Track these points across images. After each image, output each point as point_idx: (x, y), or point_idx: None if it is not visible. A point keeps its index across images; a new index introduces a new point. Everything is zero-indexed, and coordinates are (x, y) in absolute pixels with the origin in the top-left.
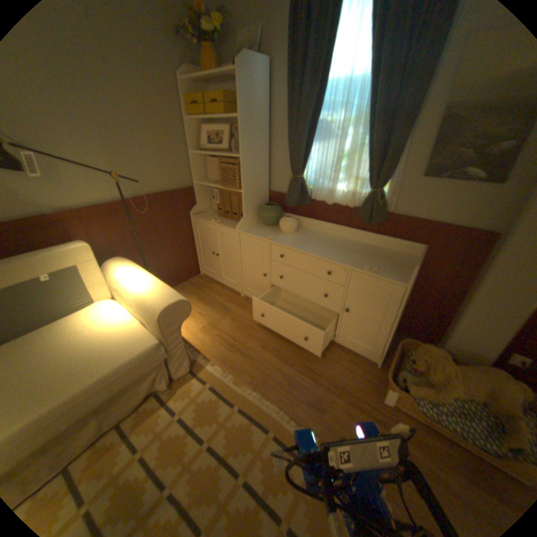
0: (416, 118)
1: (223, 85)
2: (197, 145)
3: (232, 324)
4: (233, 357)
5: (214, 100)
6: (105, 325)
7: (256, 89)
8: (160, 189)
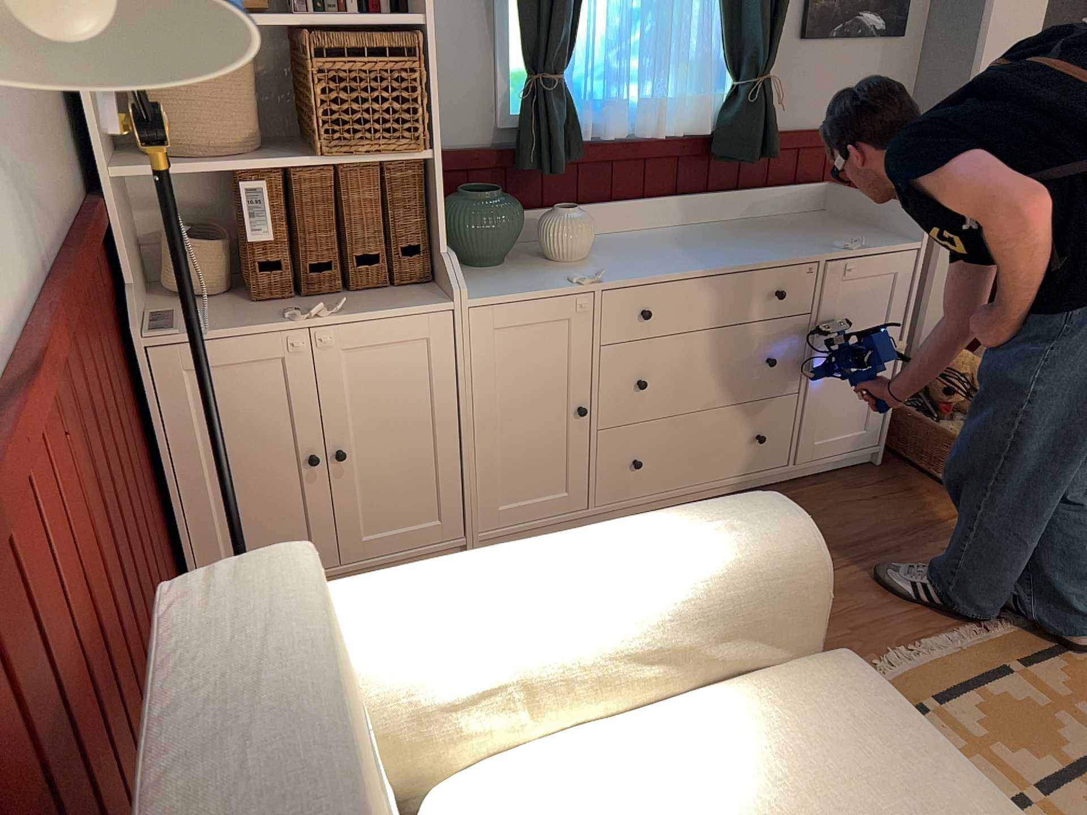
0: None
1: None
2: None
3: None
4: None
5: None
6: (679, 799)
7: None
8: (59, 227)
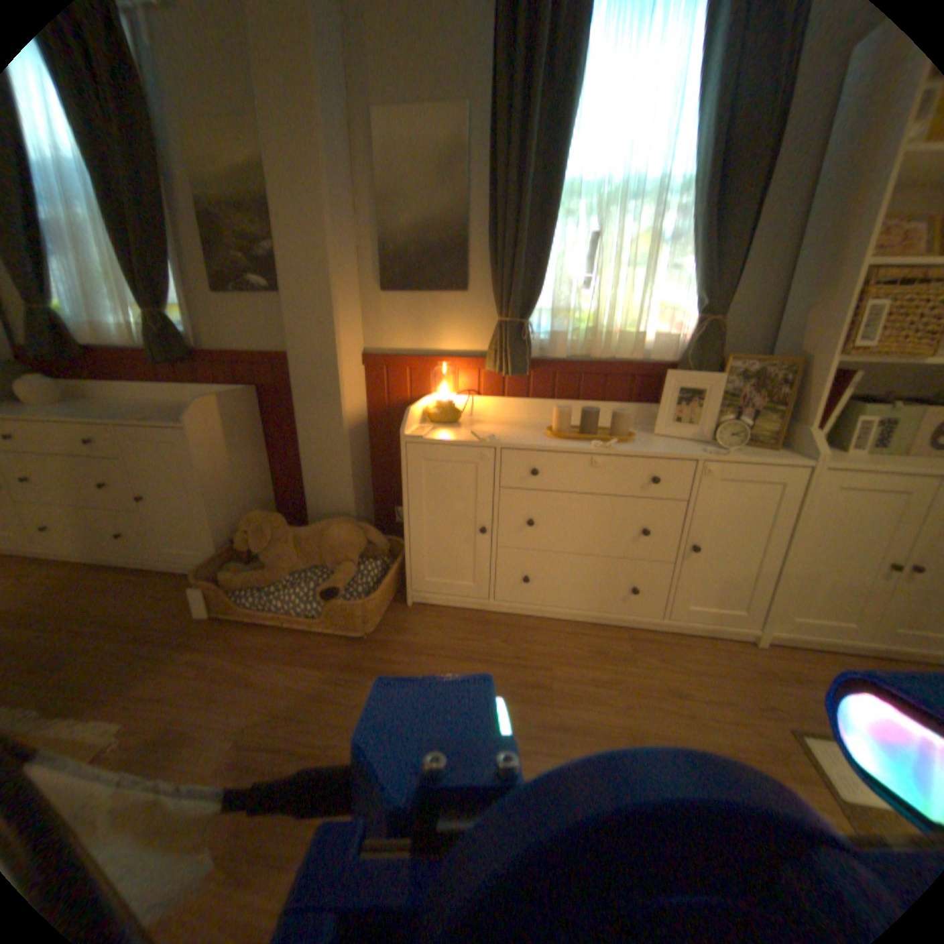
0: (161, 212)
1: None
2: None
3: None
4: None
5: None
6: None
7: None
8: None
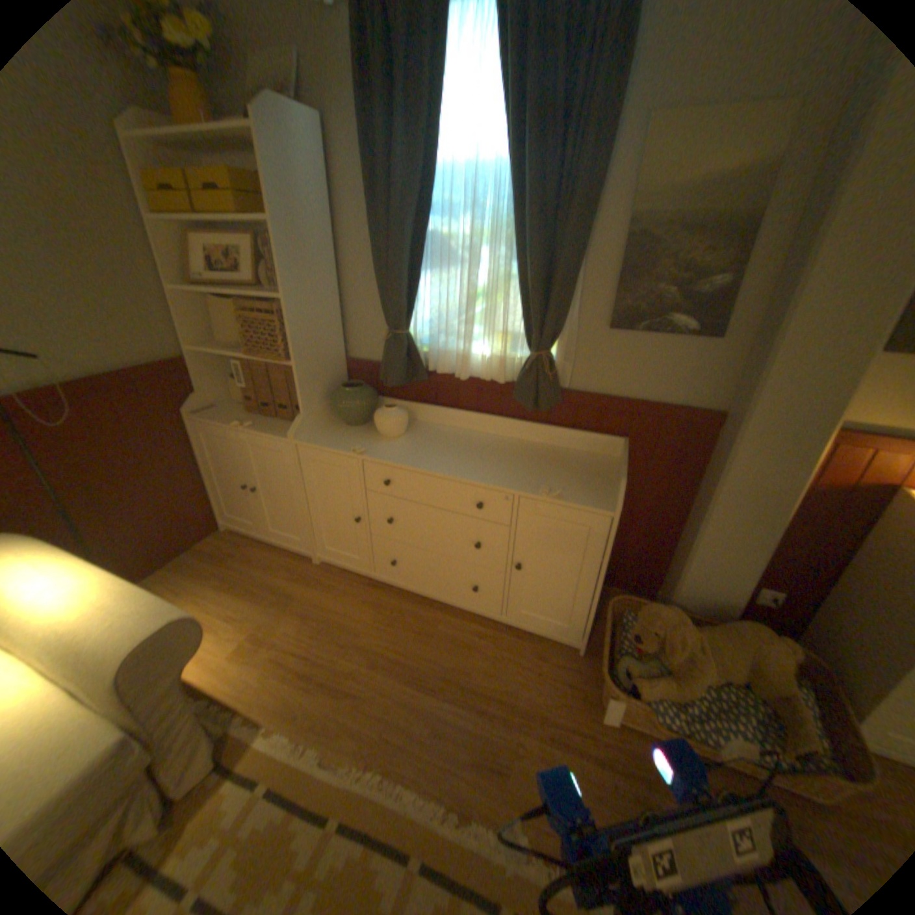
0: (590, 235)
1: (229, 158)
2: (184, 273)
3: (301, 630)
4: (312, 702)
5: (214, 185)
6: None
7: (301, 169)
8: (102, 367)
